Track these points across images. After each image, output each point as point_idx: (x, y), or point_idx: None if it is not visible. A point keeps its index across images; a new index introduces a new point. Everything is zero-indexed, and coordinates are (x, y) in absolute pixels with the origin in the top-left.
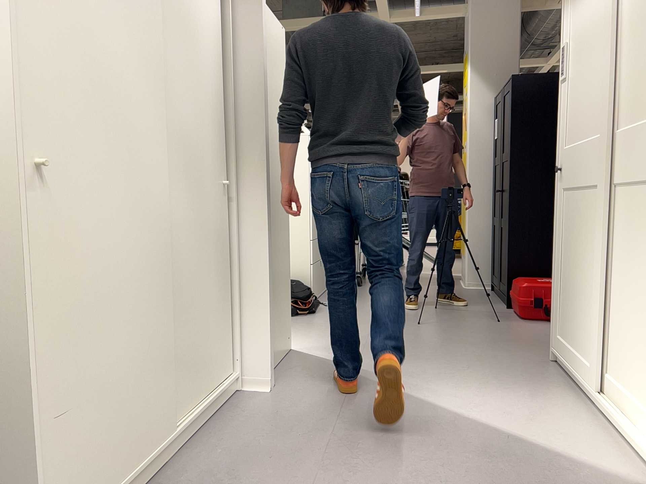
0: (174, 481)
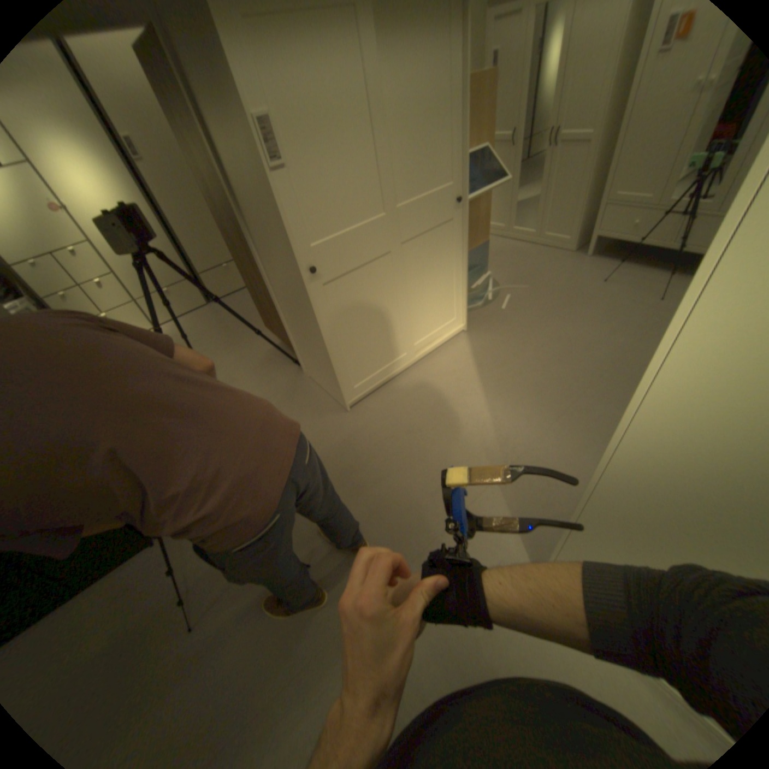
0: None
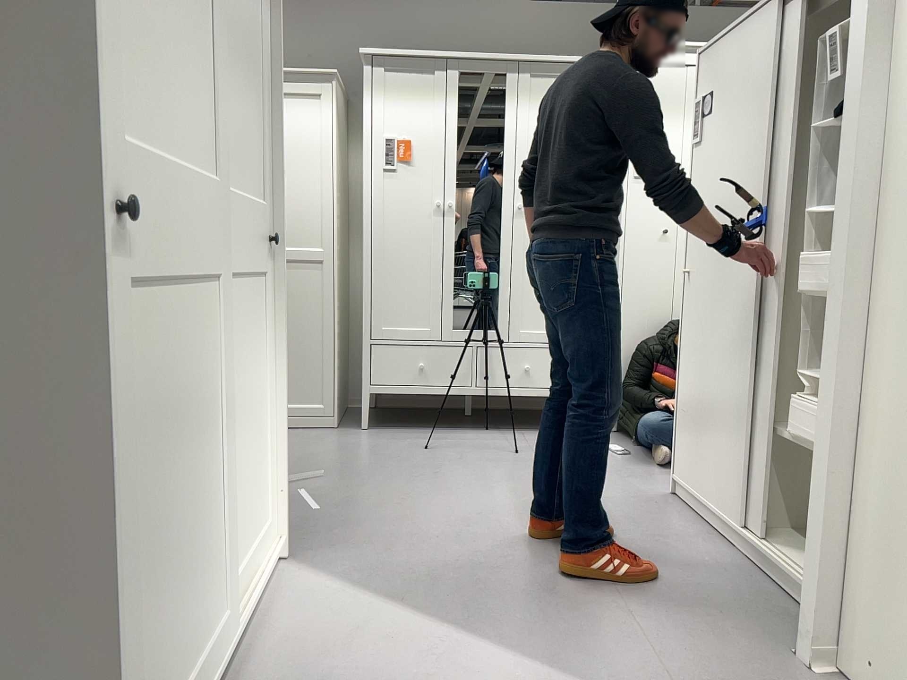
0: (695, 531)
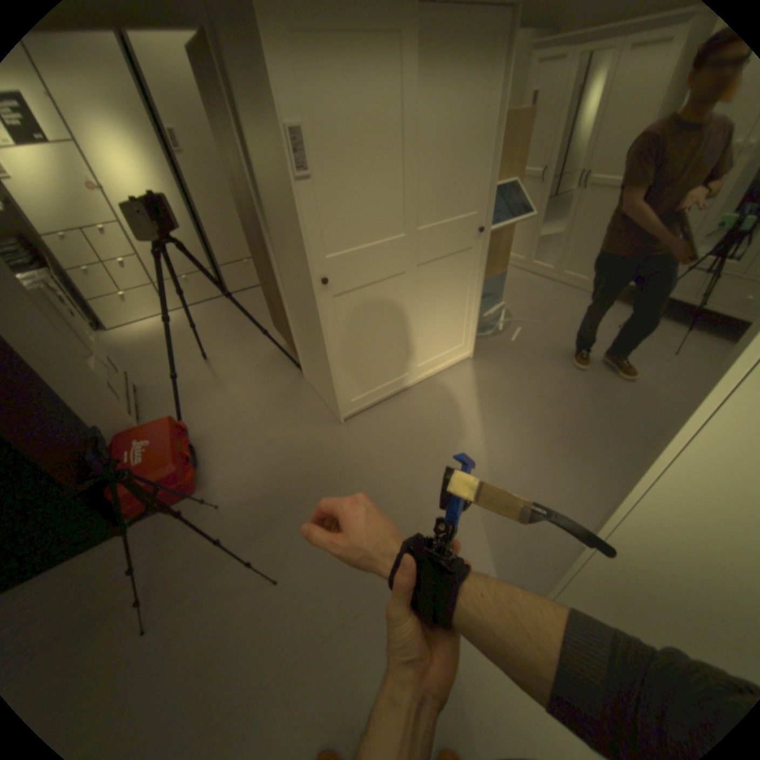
0: None
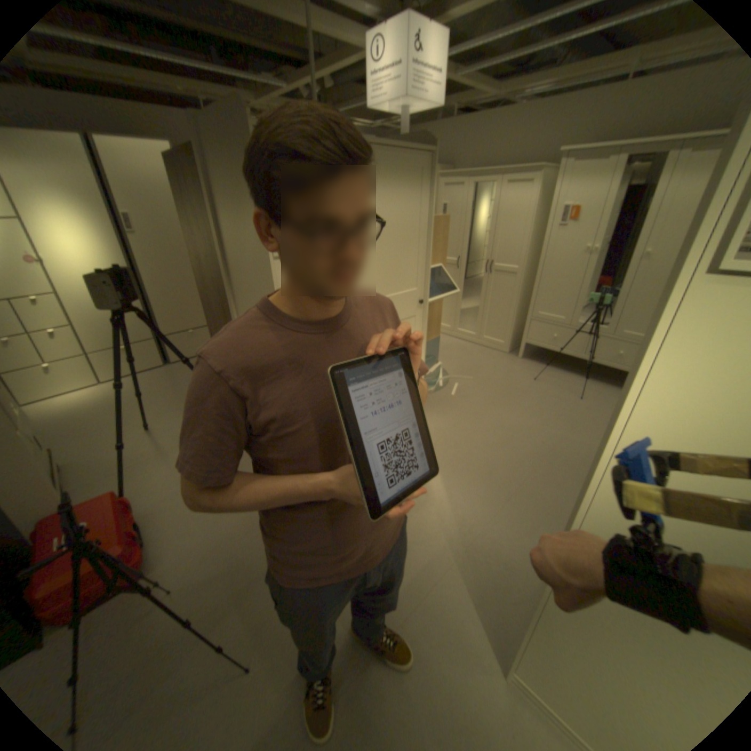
0: None
